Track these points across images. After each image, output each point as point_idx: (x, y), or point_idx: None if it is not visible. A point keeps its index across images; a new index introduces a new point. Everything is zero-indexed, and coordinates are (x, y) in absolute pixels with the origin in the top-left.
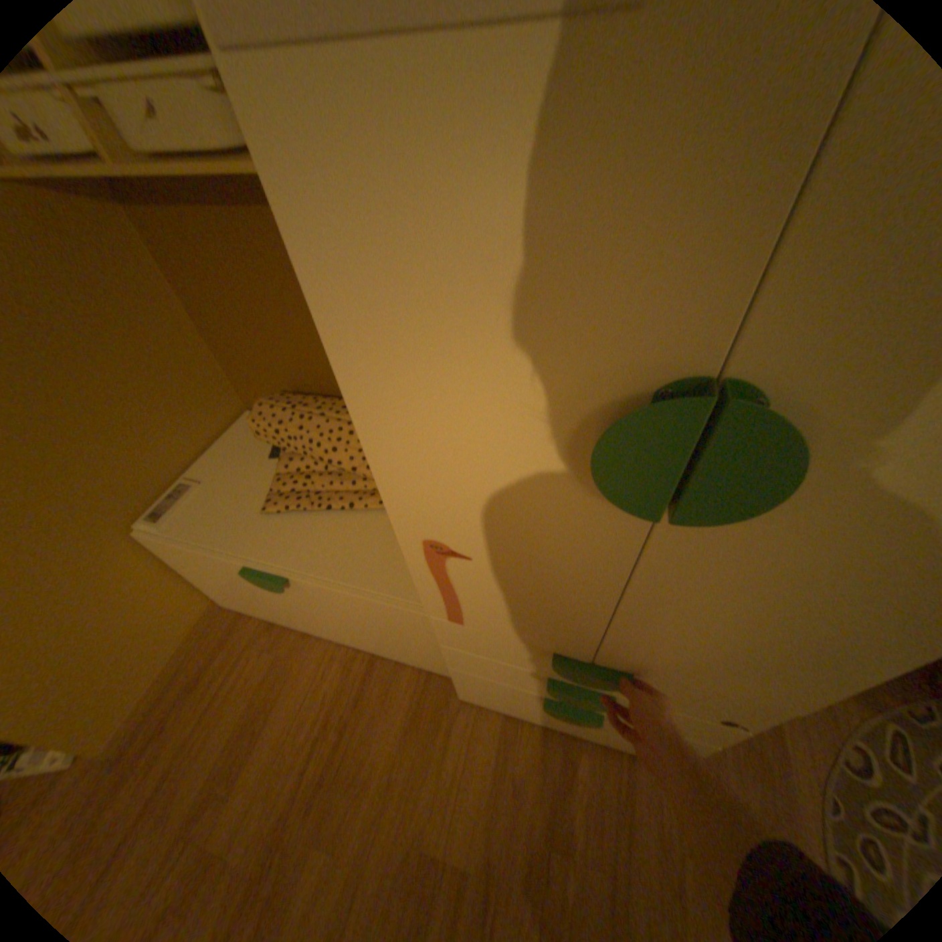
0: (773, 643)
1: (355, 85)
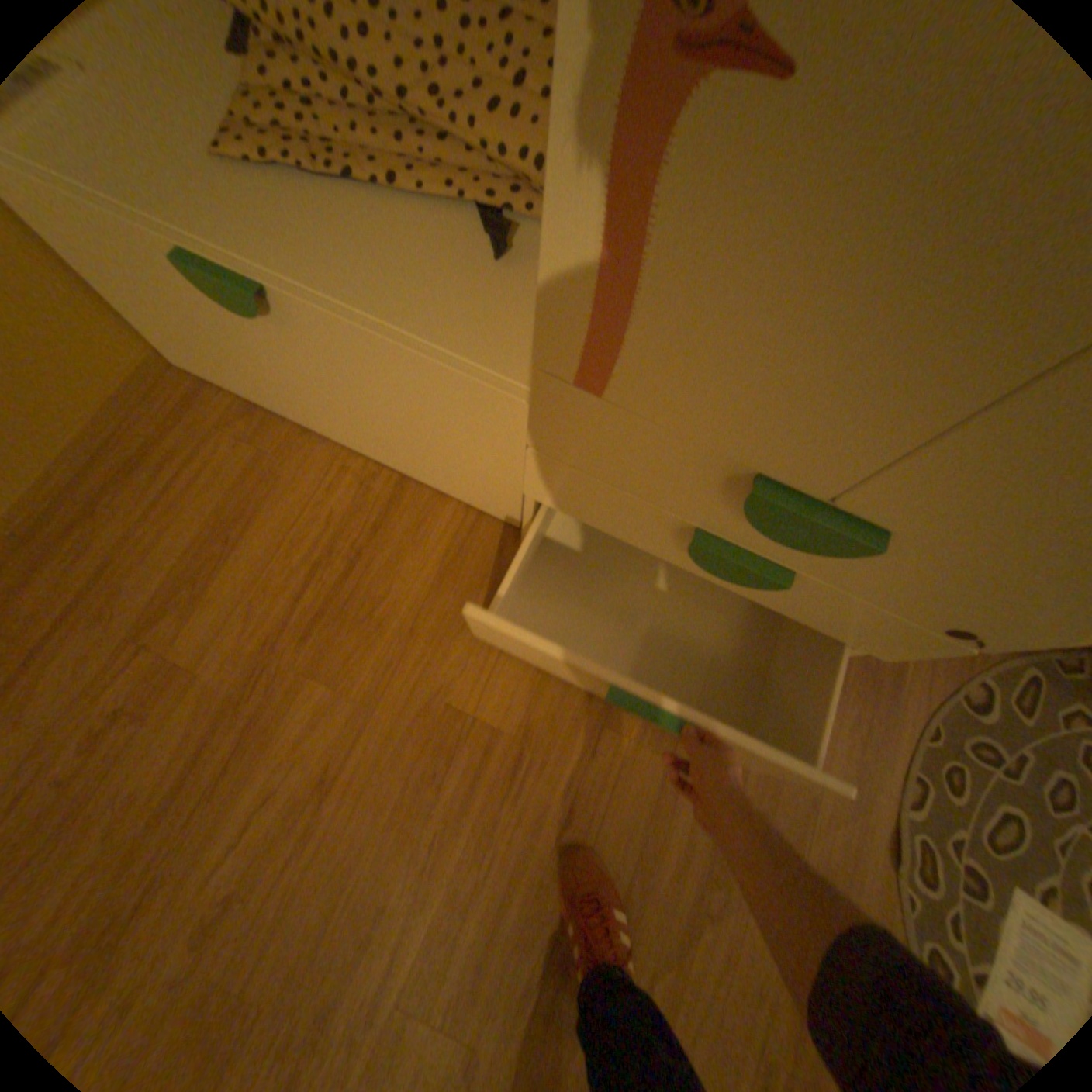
0: None
1: None
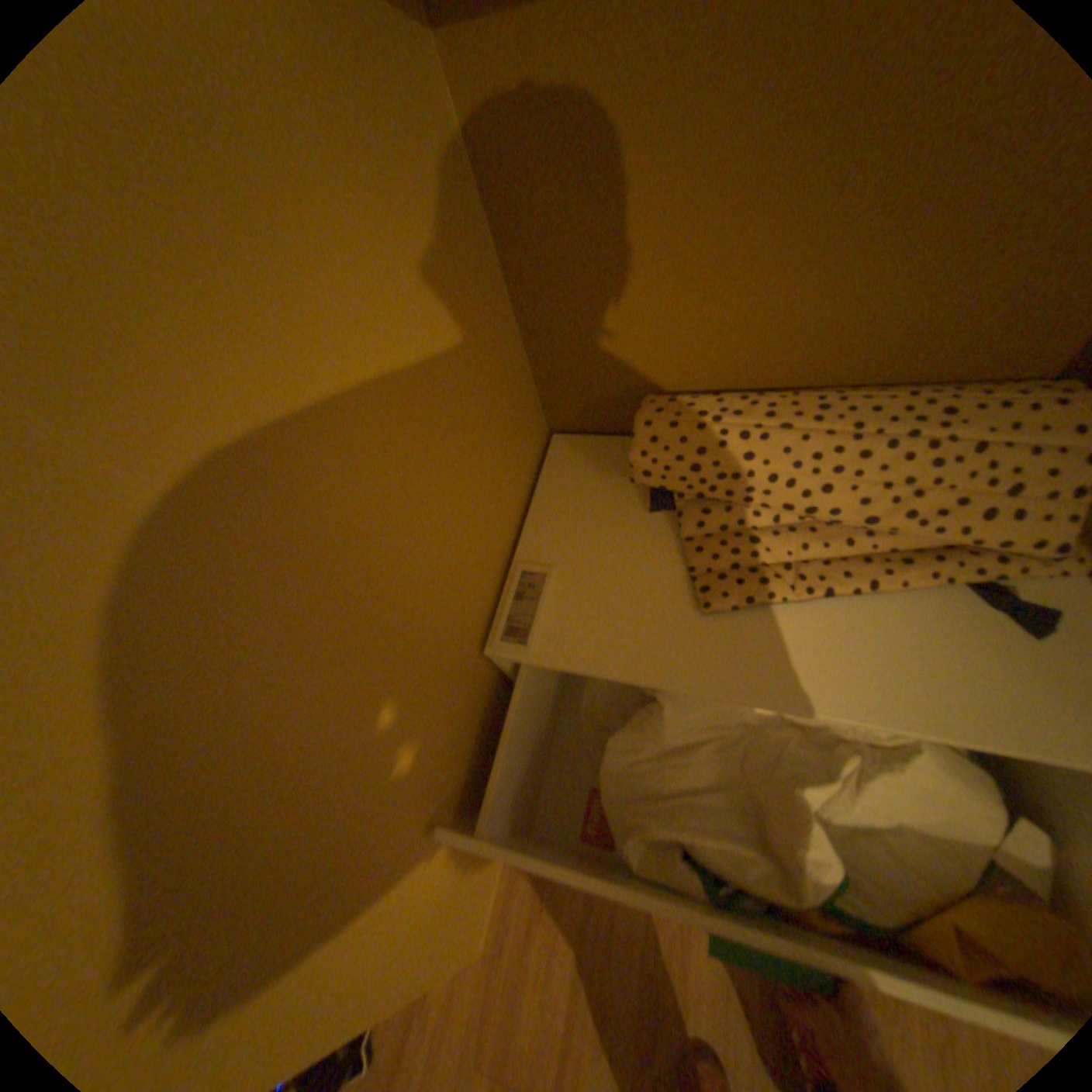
0: None
1: None
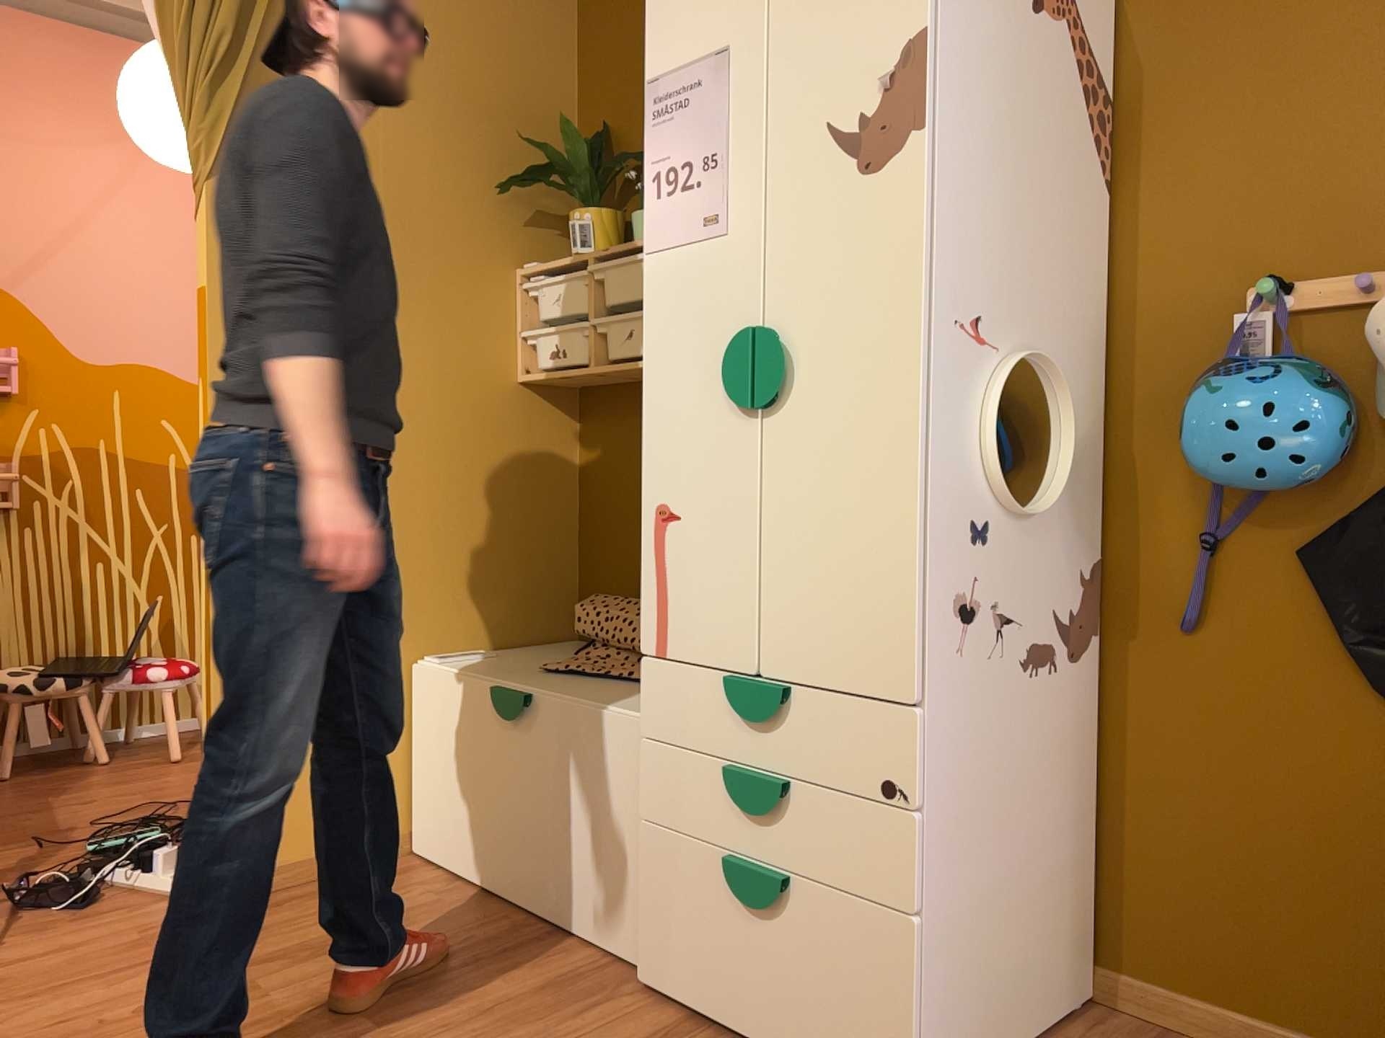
0: (848, 549)
1: (672, 257)
